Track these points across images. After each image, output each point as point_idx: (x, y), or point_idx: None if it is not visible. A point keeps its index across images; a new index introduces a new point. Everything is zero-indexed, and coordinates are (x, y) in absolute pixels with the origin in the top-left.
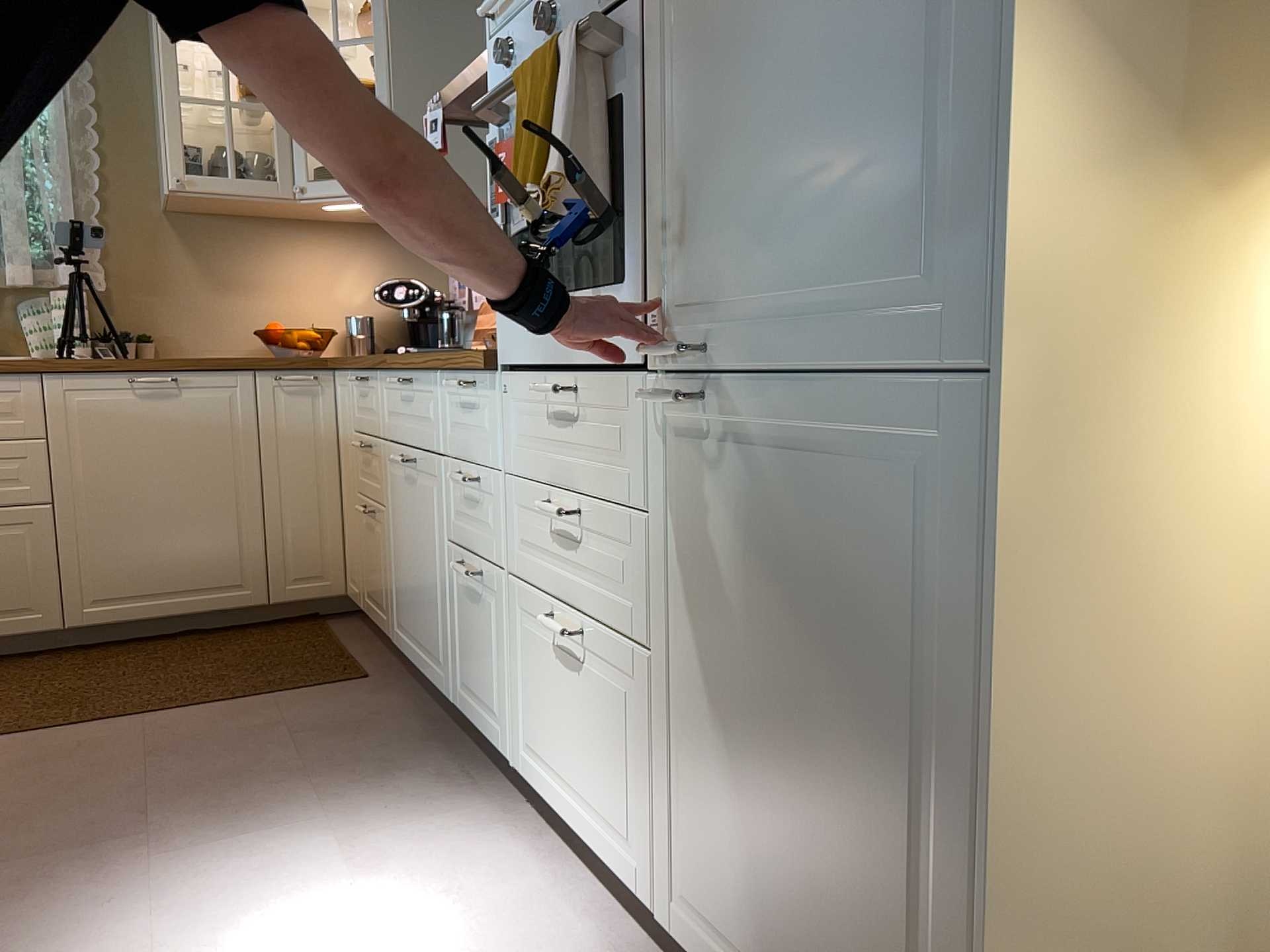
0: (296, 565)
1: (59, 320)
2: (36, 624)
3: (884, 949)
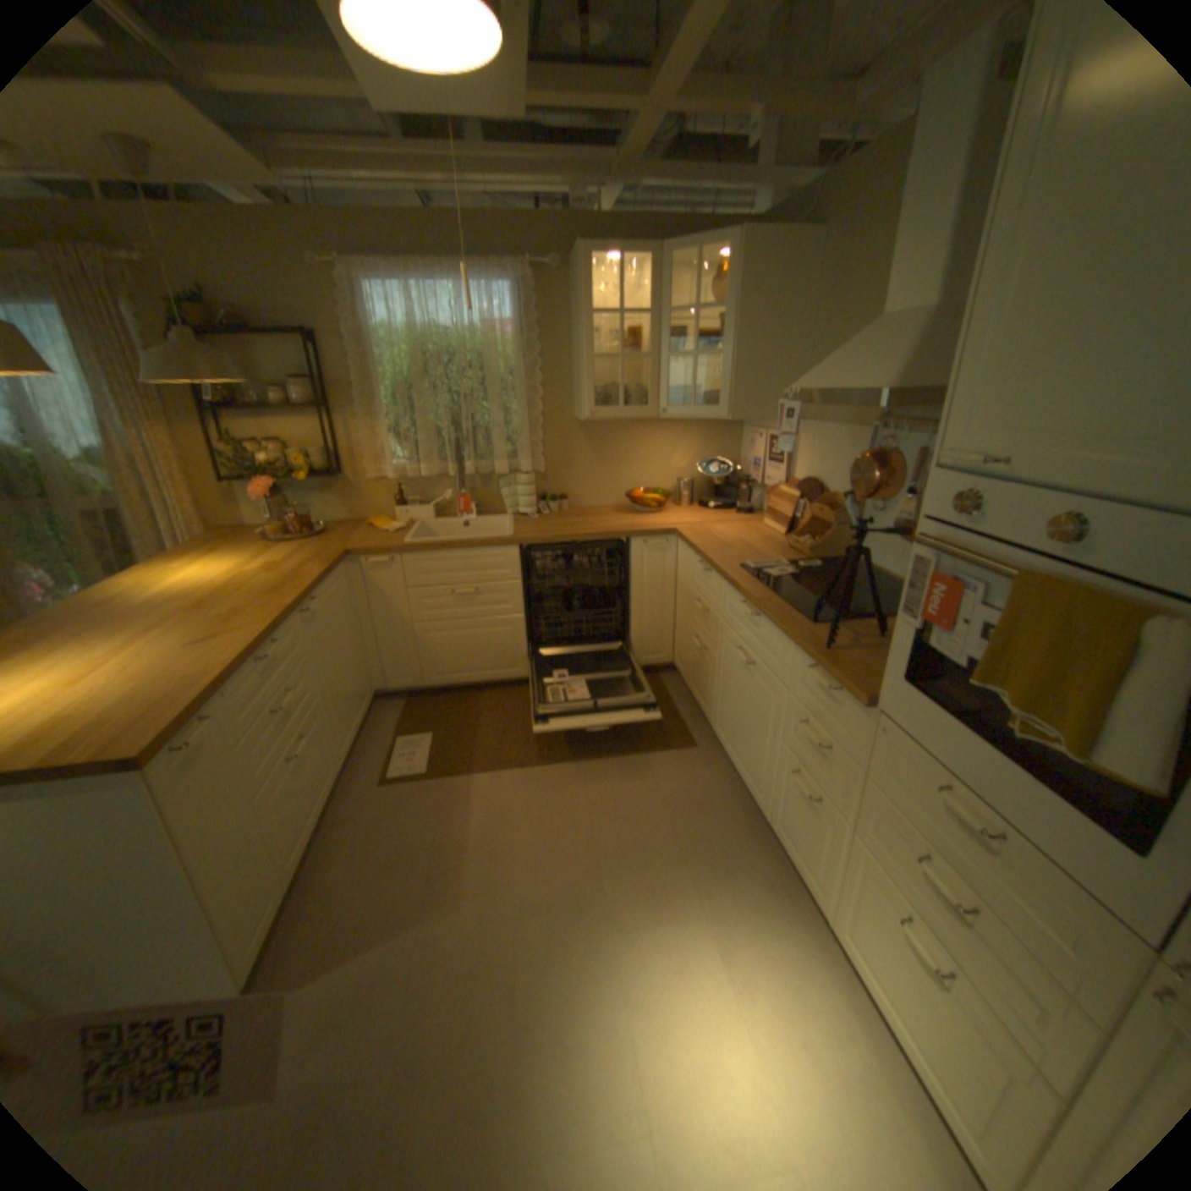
0: (646, 647)
1: (520, 493)
2: (516, 674)
3: None
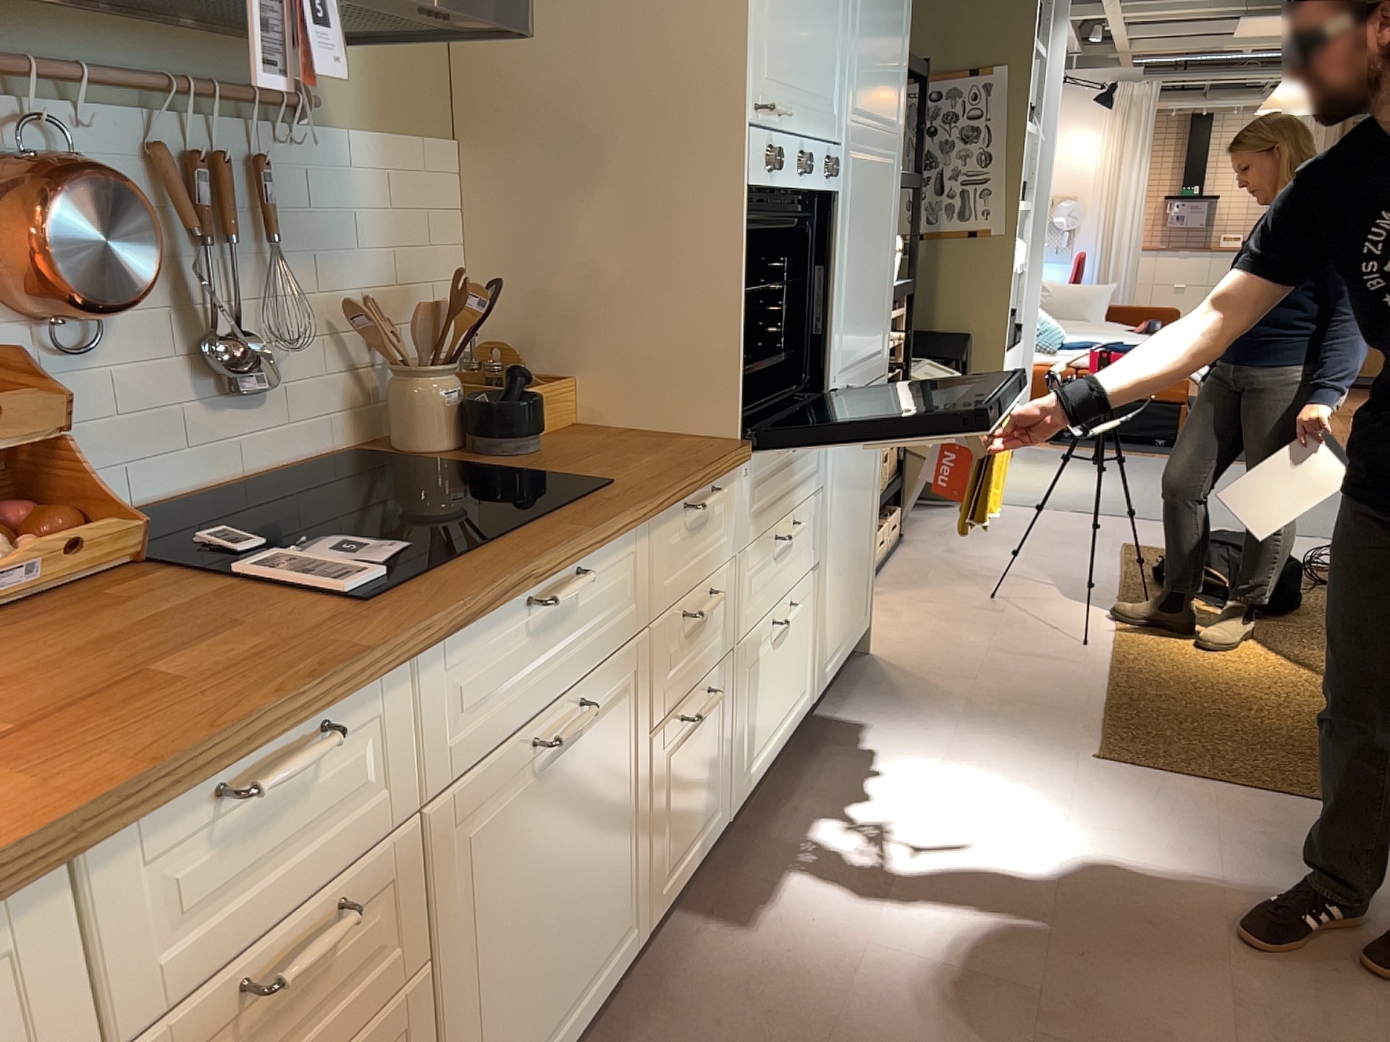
0: None
1: None
2: None
3: (863, 569)
